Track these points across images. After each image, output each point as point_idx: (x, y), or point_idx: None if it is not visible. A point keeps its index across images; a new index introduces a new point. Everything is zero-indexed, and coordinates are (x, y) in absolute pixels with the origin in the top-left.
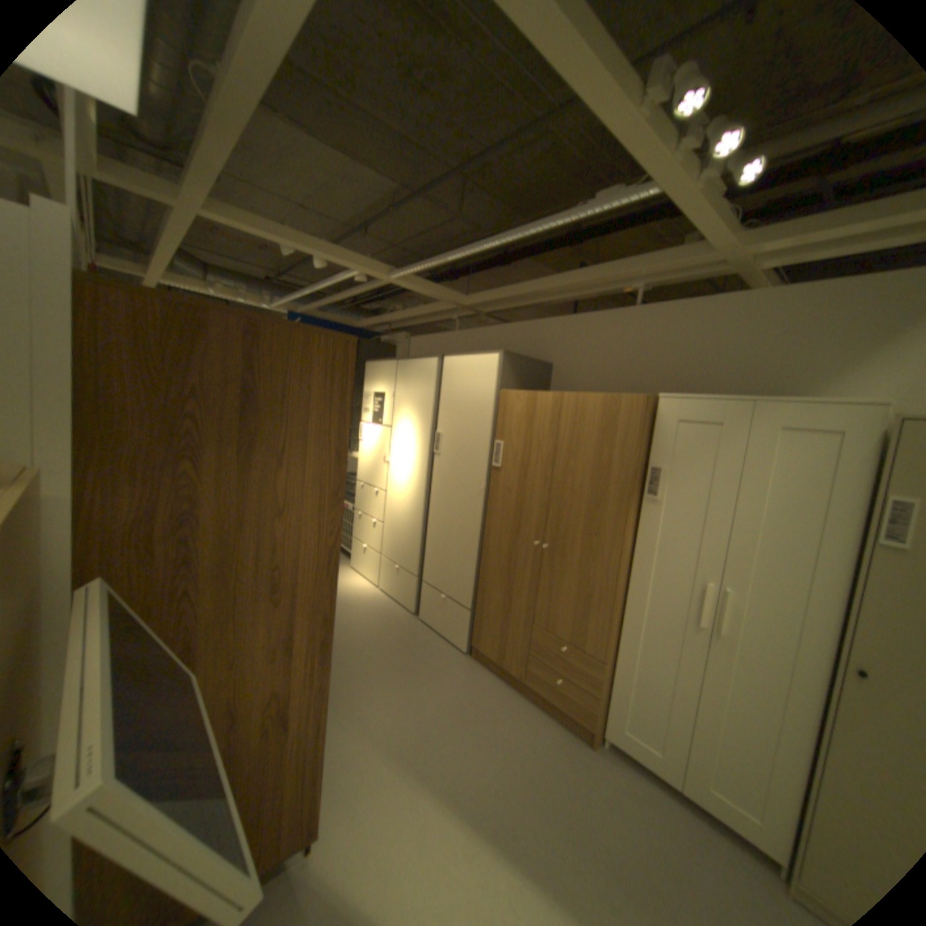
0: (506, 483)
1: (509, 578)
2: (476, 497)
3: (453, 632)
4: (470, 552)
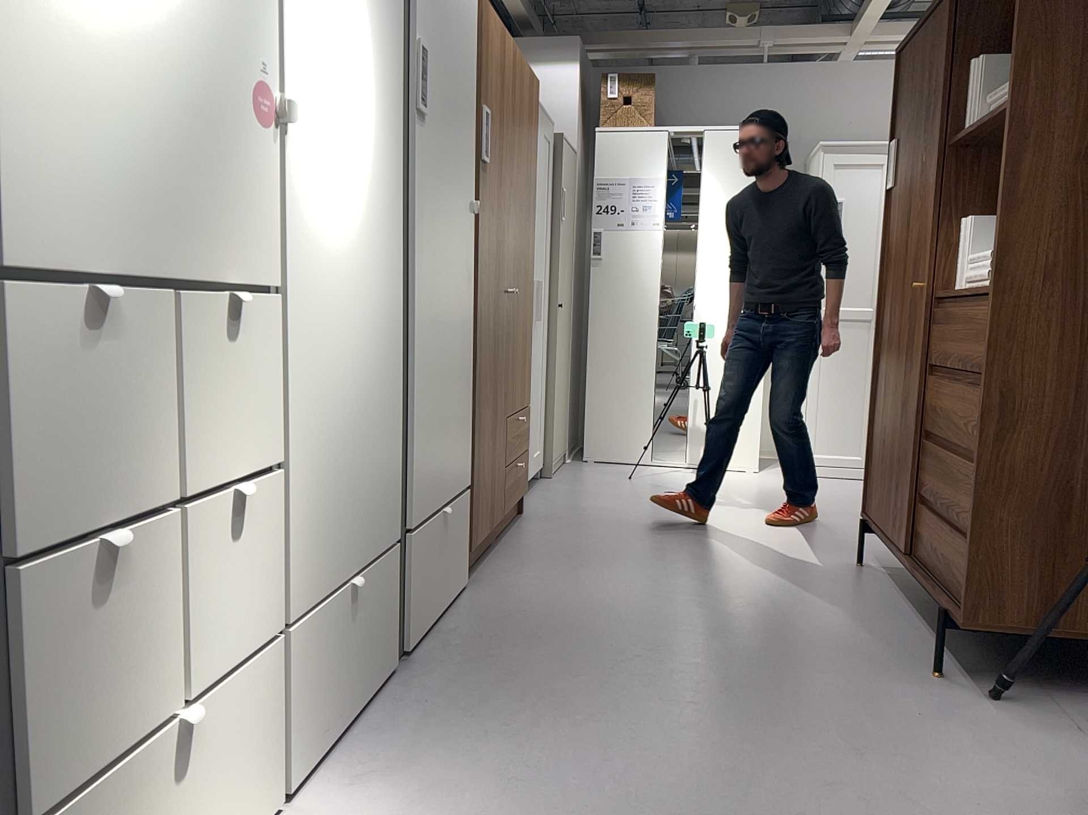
0: (487, 192)
1: (491, 369)
2: (465, 230)
3: (451, 574)
4: (463, 361)
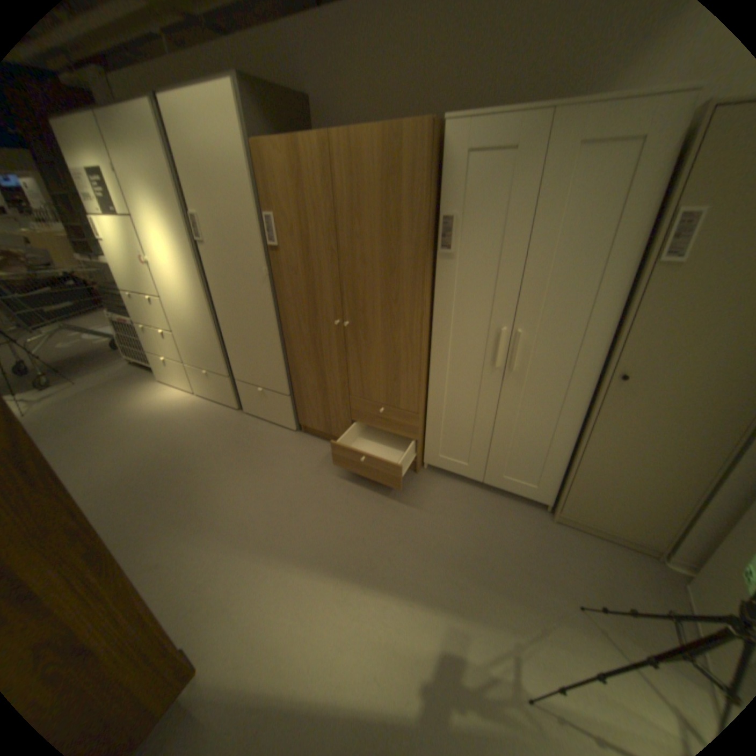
0: (289, 263)
1: (317, 361)
2: (261, 285)
3: (279, 417)
4: (273, 344)
